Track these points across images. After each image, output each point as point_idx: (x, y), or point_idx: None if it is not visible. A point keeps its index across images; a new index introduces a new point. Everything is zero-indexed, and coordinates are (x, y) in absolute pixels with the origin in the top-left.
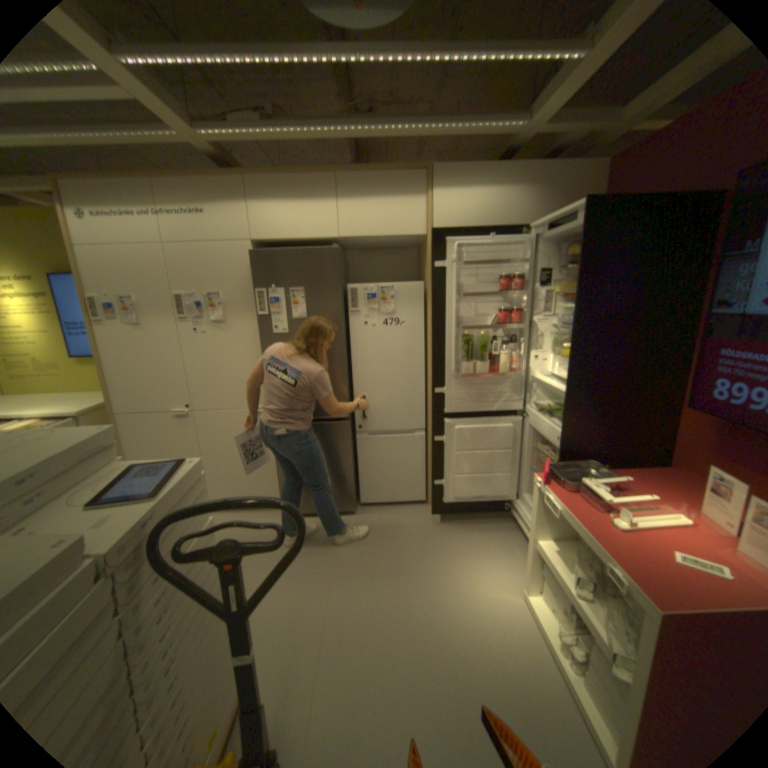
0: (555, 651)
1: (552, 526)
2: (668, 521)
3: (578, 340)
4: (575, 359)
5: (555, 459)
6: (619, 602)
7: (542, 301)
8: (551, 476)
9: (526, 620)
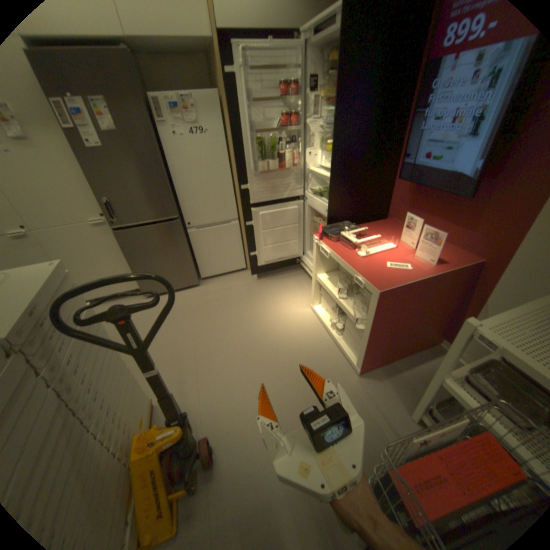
0: (328, 328)
1: (324, 265)
2: (384, 248)
3: (337, 135)
4: (335, 151)
5: (324, 225)
6: (358, 295)
7: (311, 107)
8: (323, 234)
9: (312, 318)
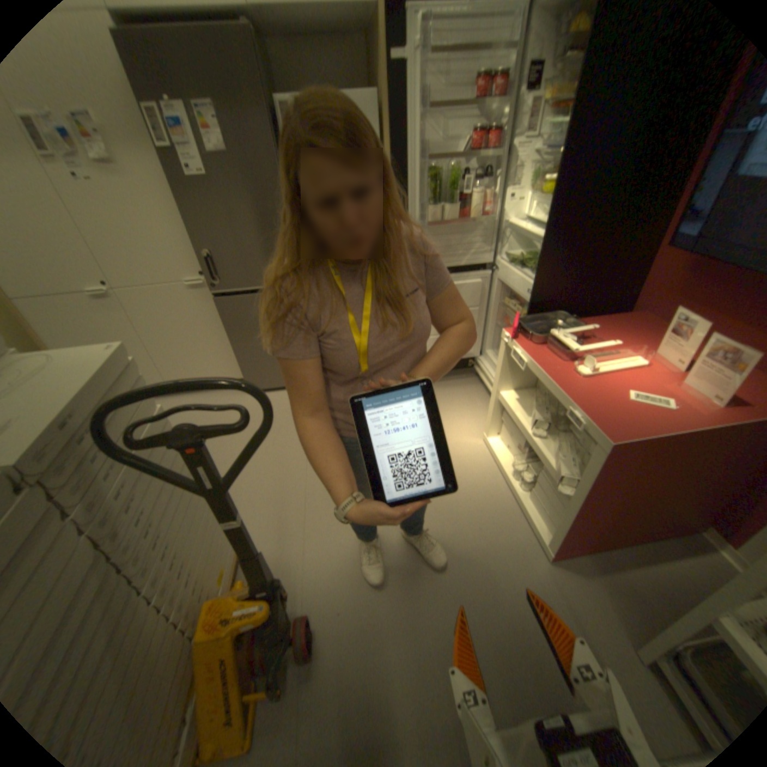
0: (508, 476)
1: (513, 377)
2: (625, 363)
3: (567, 166)
4: (560, 193)
5: (522, 313)
6: (567, 435)
7: (525, 118)
8: (519, 330)
9: (484, 456)
